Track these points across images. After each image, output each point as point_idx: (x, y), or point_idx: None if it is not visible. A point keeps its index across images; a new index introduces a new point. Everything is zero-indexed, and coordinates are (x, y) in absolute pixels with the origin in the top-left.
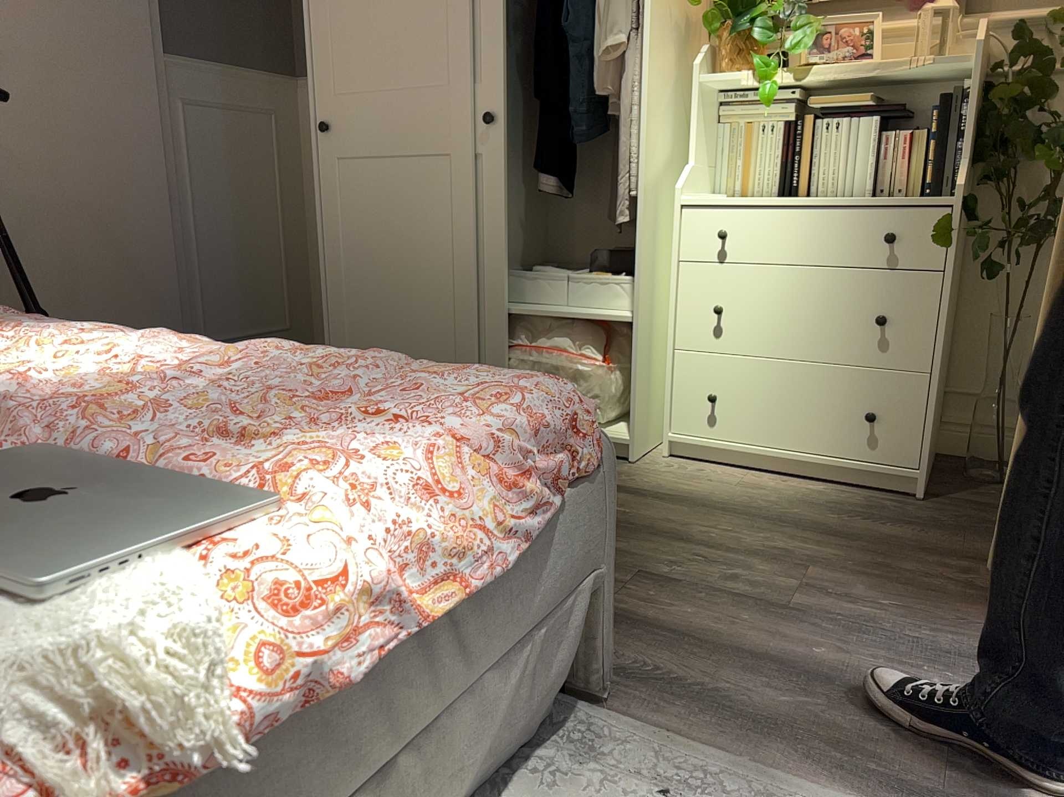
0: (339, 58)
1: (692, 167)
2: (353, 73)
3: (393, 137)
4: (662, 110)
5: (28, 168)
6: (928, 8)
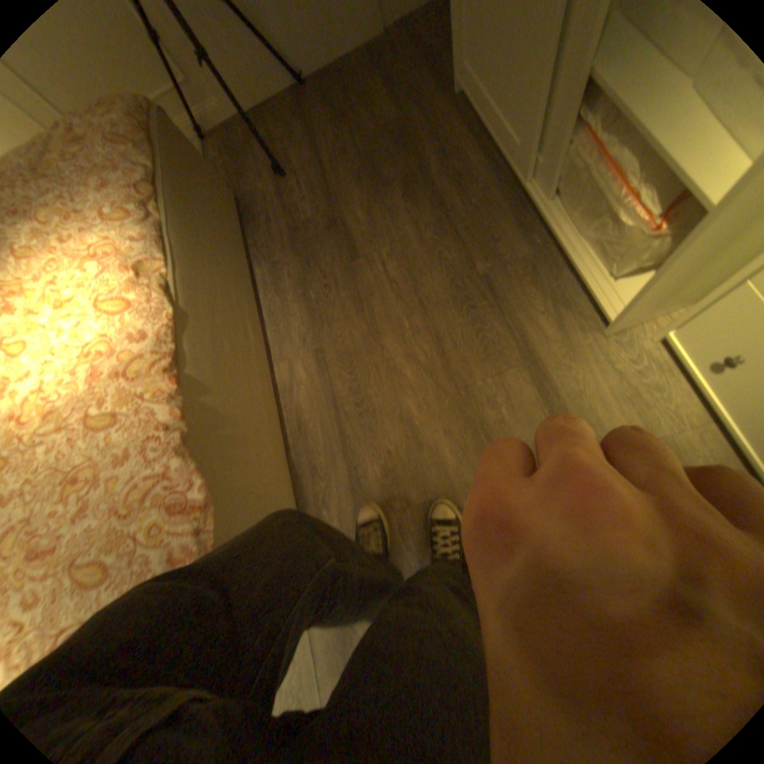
0: None
1: None
2: None
3: None
4: None
5: None
6: None
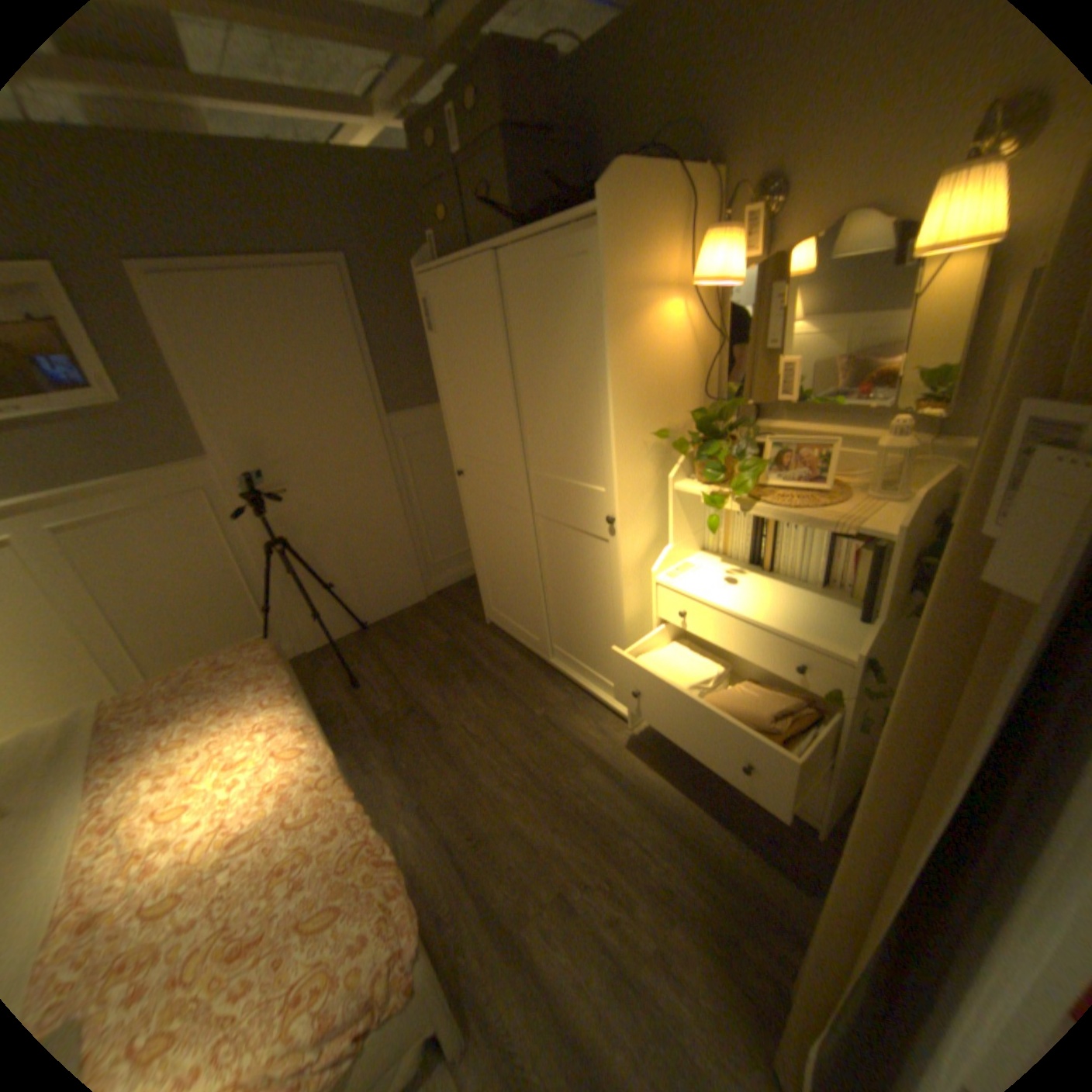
0: (460, 434)
1: (670, 550)
2: (467, 446)
3: (490, 491)
4: (640, 516)
5: (313, 510)
6: (884, 446)
